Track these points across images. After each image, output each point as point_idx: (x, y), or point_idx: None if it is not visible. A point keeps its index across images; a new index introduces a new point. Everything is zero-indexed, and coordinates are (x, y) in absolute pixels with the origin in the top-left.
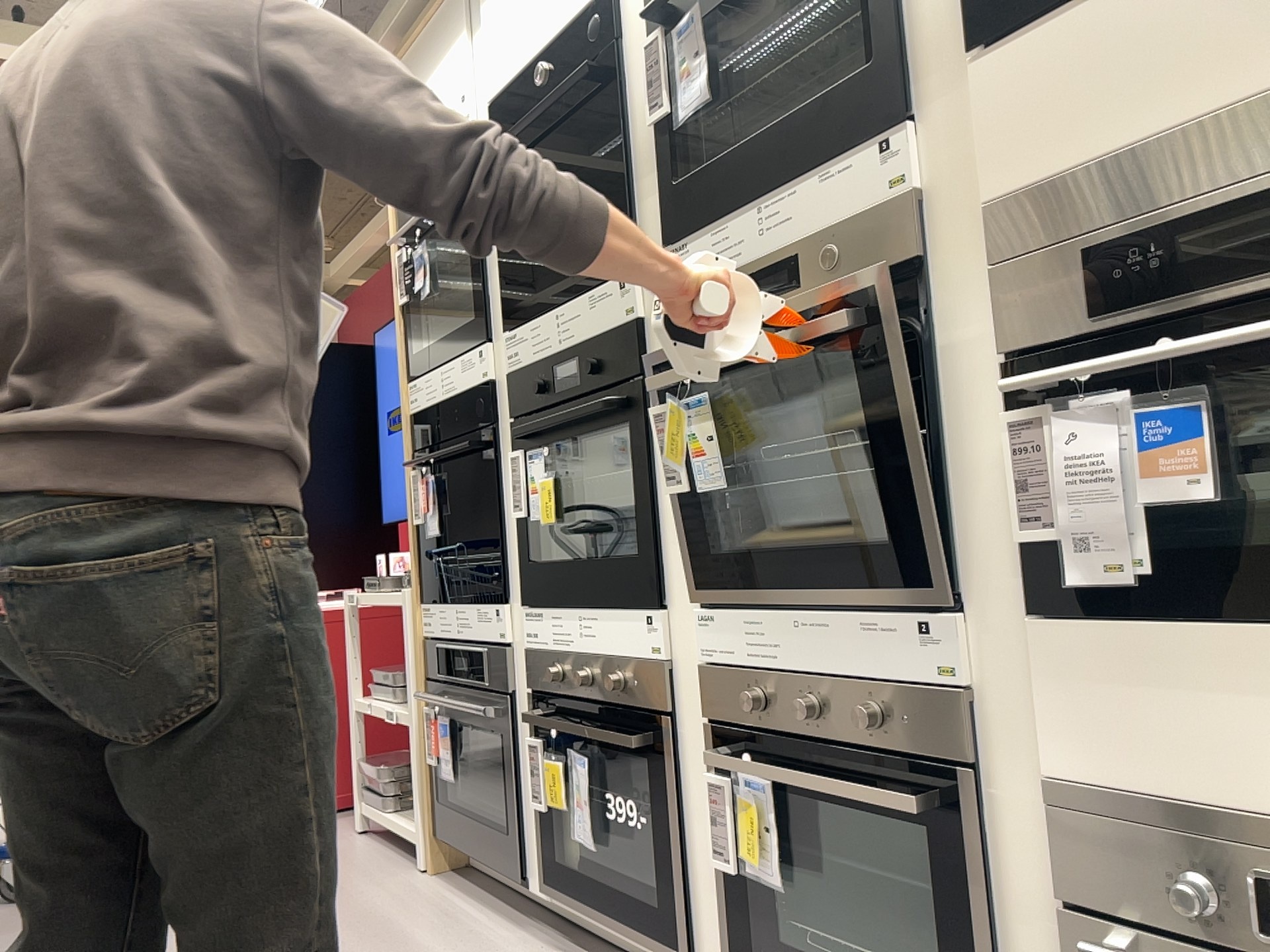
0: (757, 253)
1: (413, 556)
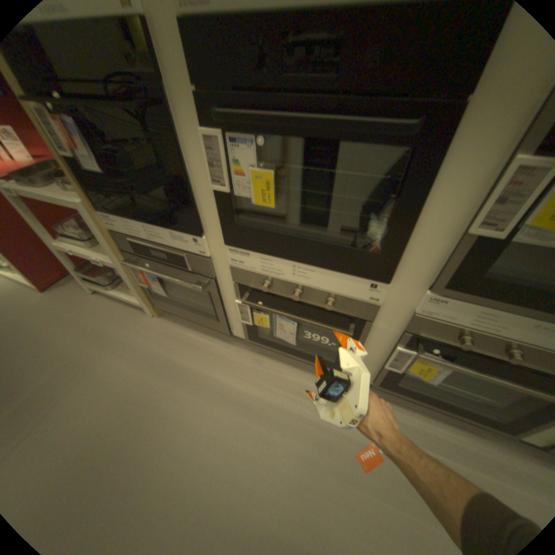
0: None
1: (74, 180)
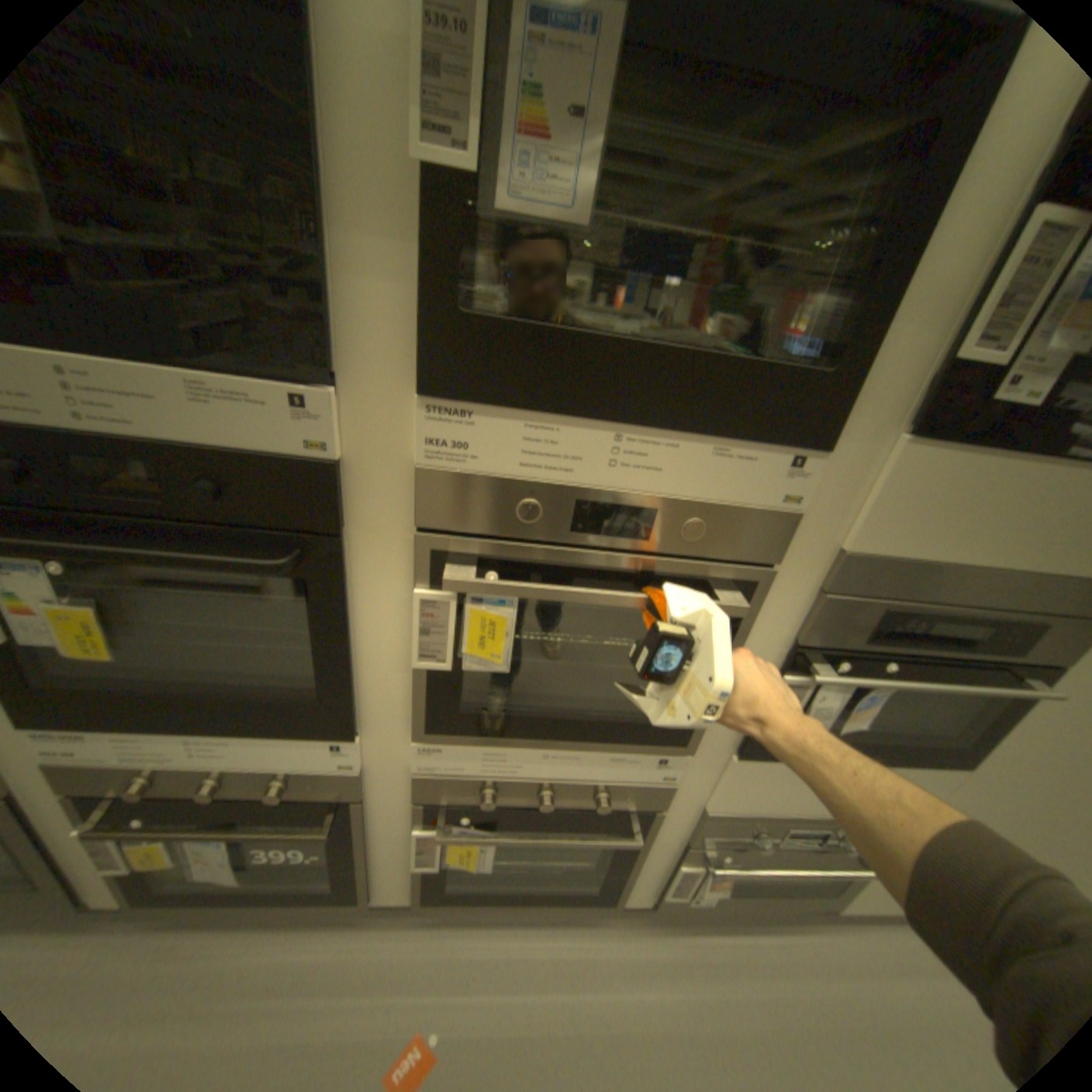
0: (601, 483)
1: None
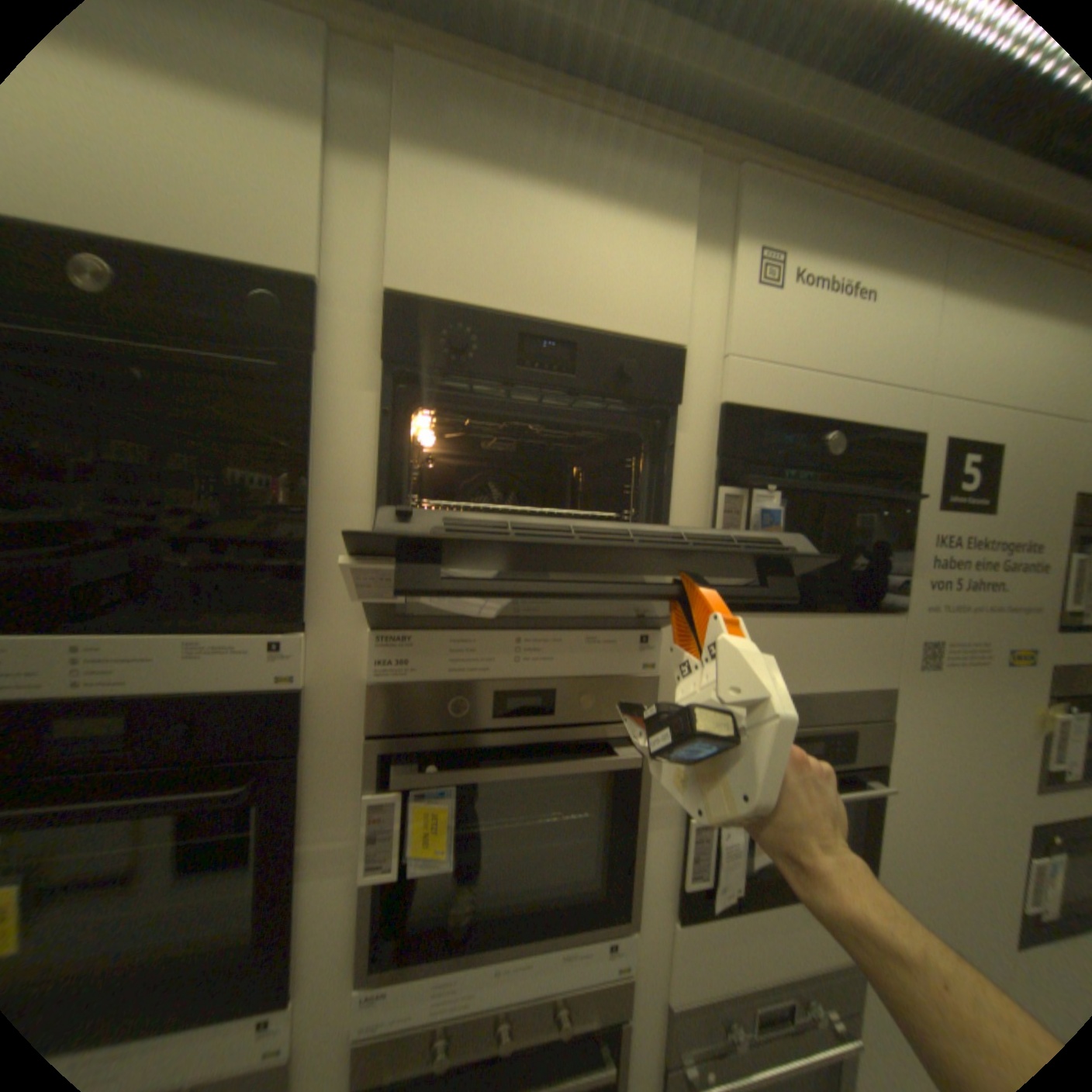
0: (510, 677)
1: None
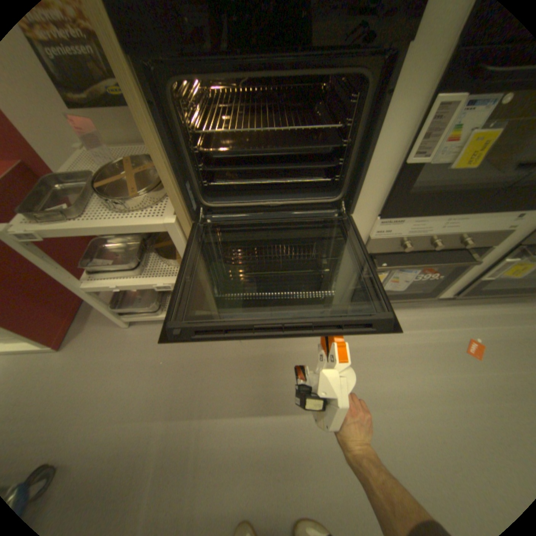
0: None
1: (174, 191)
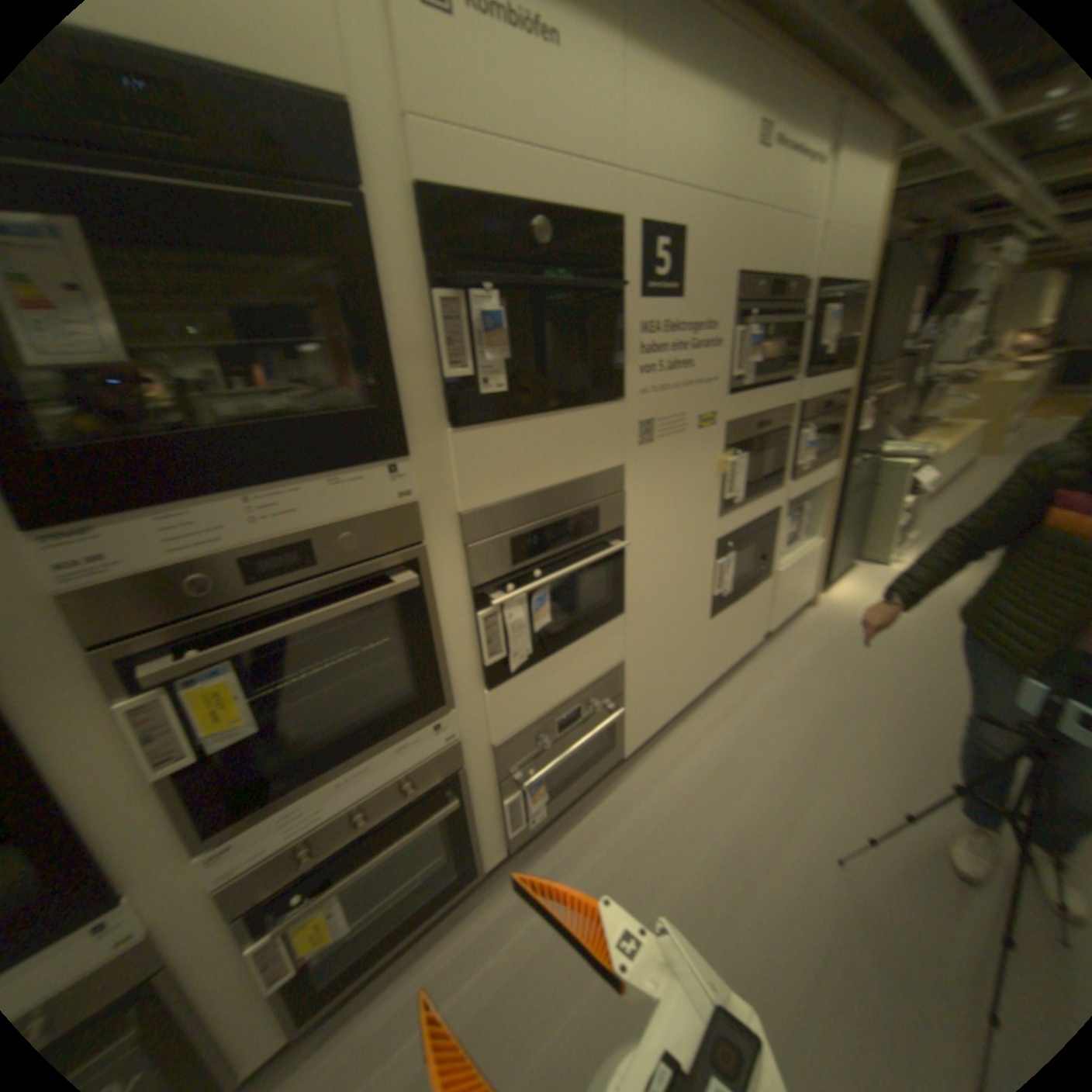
0: (246, 540)
1: None
